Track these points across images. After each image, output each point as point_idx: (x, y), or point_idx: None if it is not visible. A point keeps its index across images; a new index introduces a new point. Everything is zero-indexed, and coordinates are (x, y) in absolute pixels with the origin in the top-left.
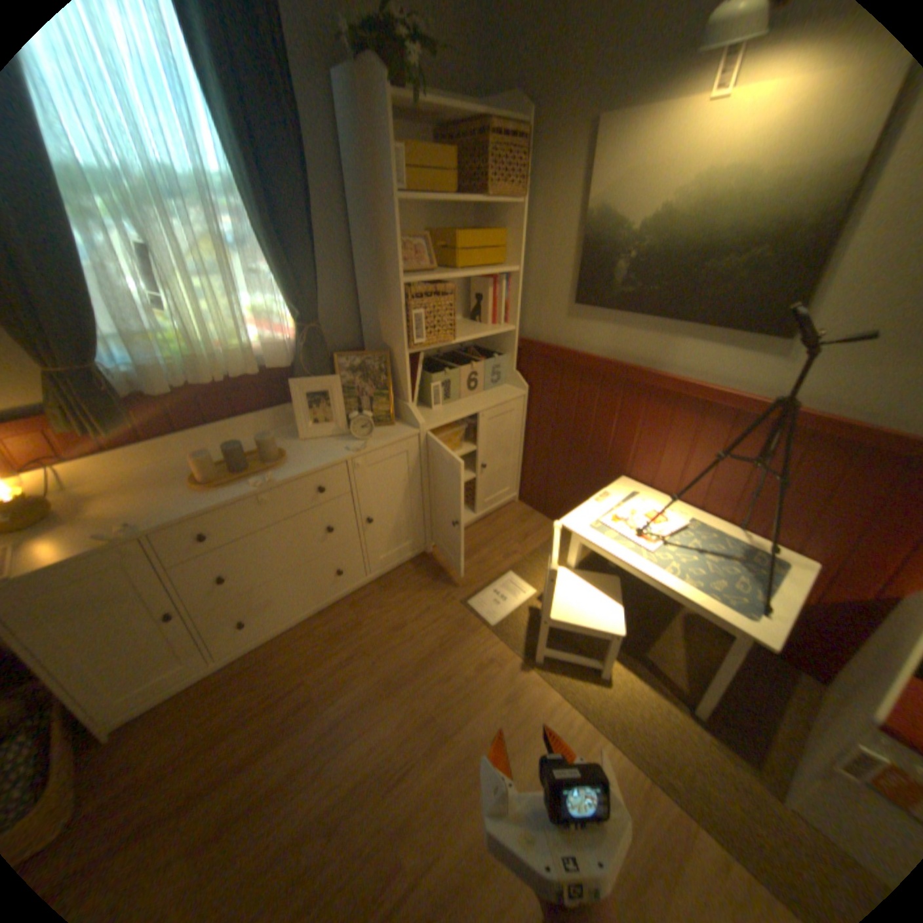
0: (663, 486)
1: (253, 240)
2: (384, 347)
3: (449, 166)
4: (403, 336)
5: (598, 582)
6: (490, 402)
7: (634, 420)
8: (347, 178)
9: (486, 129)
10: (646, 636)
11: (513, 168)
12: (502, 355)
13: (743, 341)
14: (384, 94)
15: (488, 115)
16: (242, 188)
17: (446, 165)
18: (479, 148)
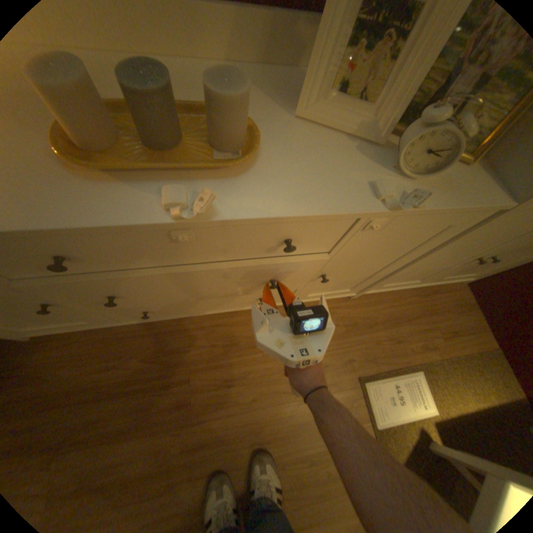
0: None
1: None
2: None
3: None
4: None
5: None
6: None
7: None
8: None
9: None
10: None
11: None
12: None
13: None
14: None
15: None
16: None
17: None
18: None
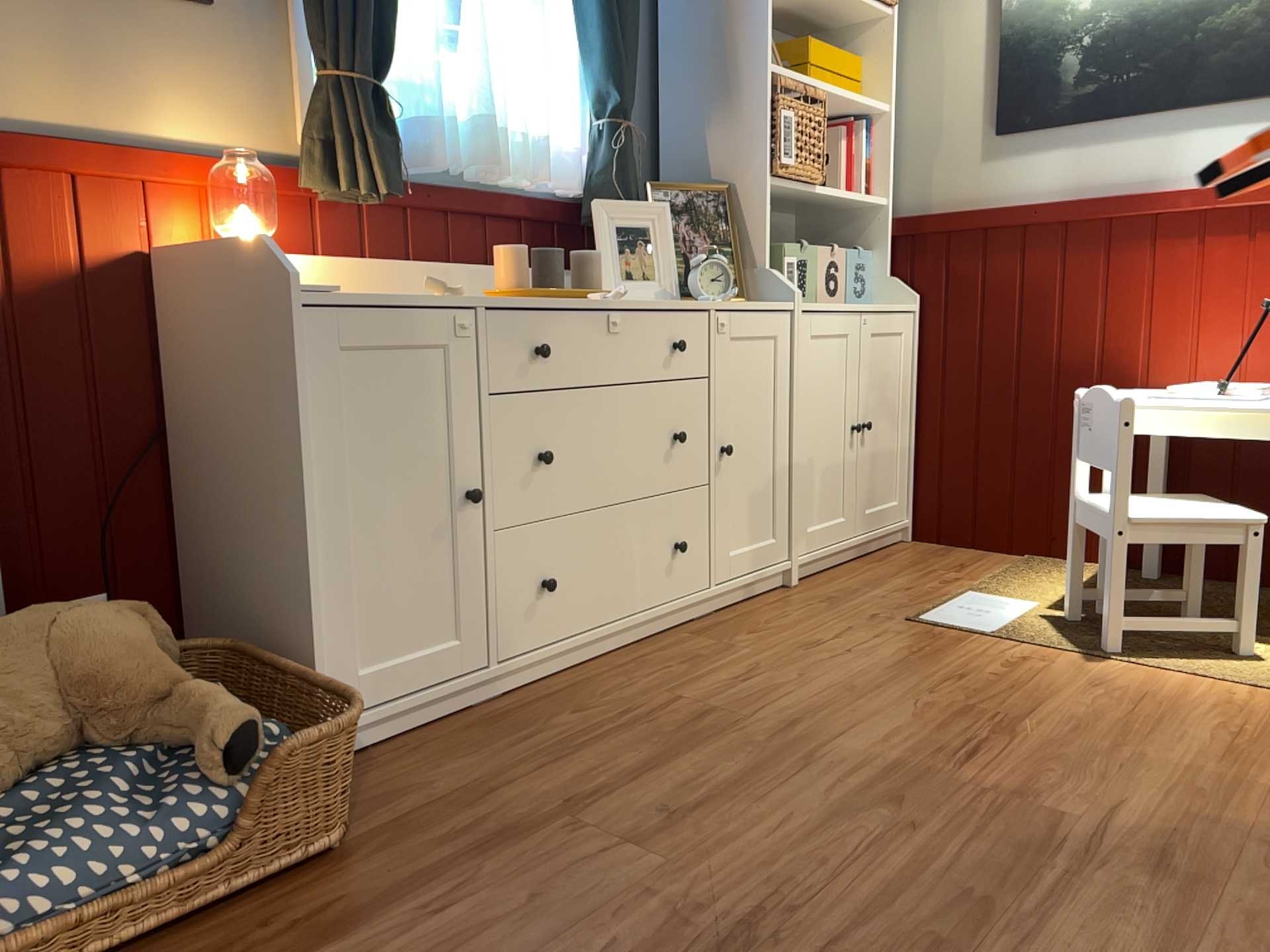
0: (1212, 377)
1: None
2: (713, 188)
3: None
4: (764, 150)
5: (1173, 497)
6: (870, 305)
7: (1134, 282)
8: None
9: None
10: None
11: None
12: (863, 253)
13: None
14: None
15: None
16: None
17: None
18: None
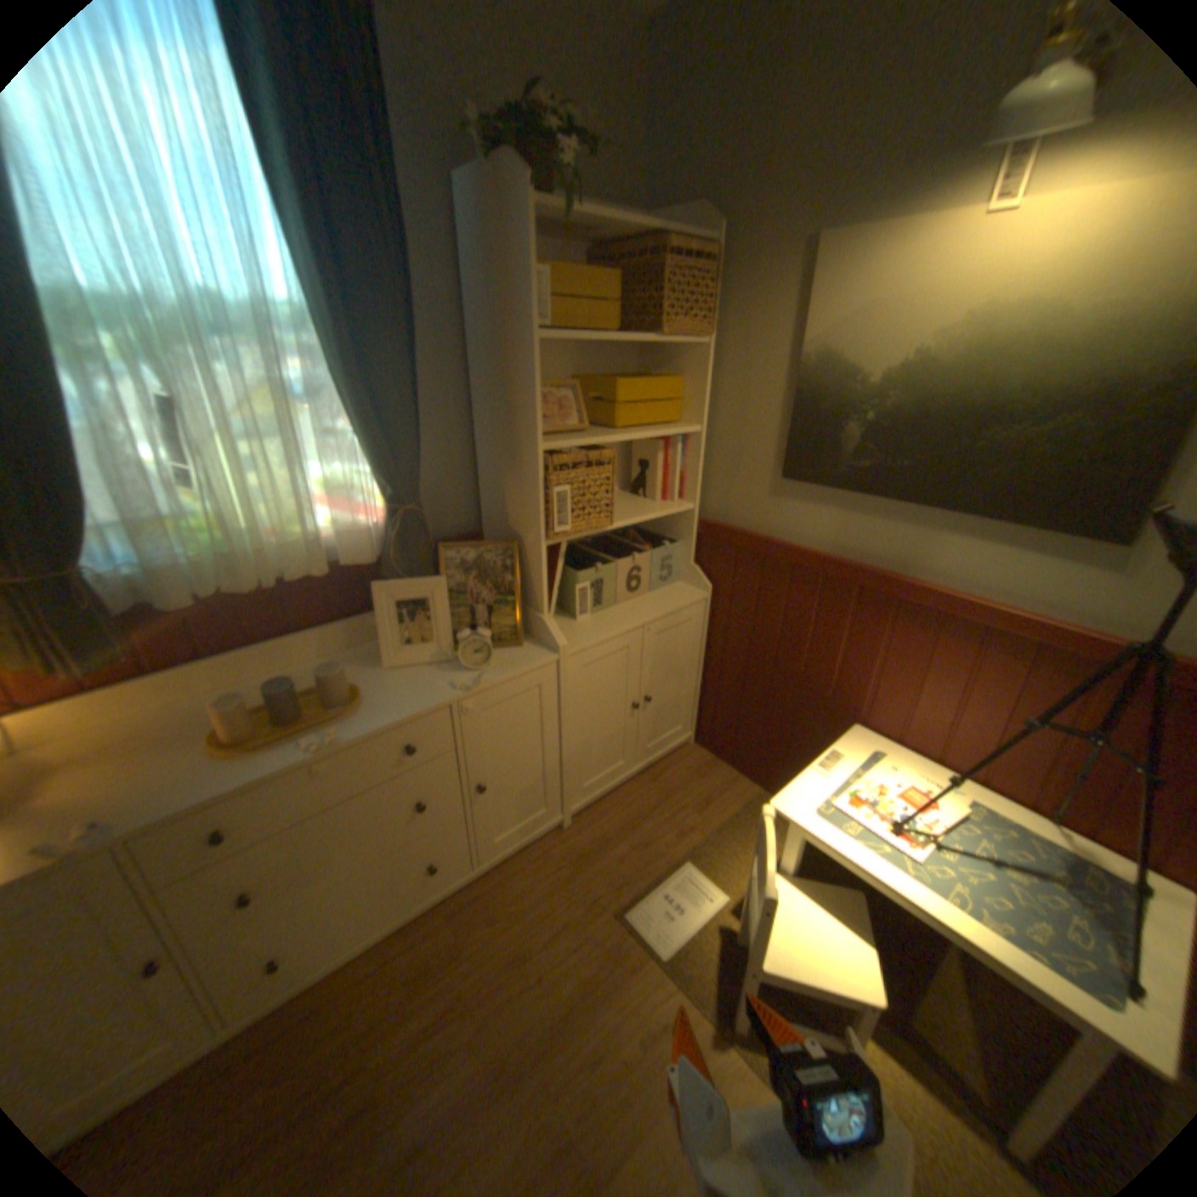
0: (922, 744)
1: (332, 391)
2: (512, 535)
3: (609, 295)
4: (540, 522)
5: (833, 901)
6: (659, 608)
7: (873, 644)
8: (470, 309)
9: (659, 249)
10: (908, 986)
11: (696, 298)
12: (675, 542)
13: (1048, 543)
14: (526, 202)
15: (666, 231)
16: (321, 322)
17: (605, 294)
18: (652, 272)
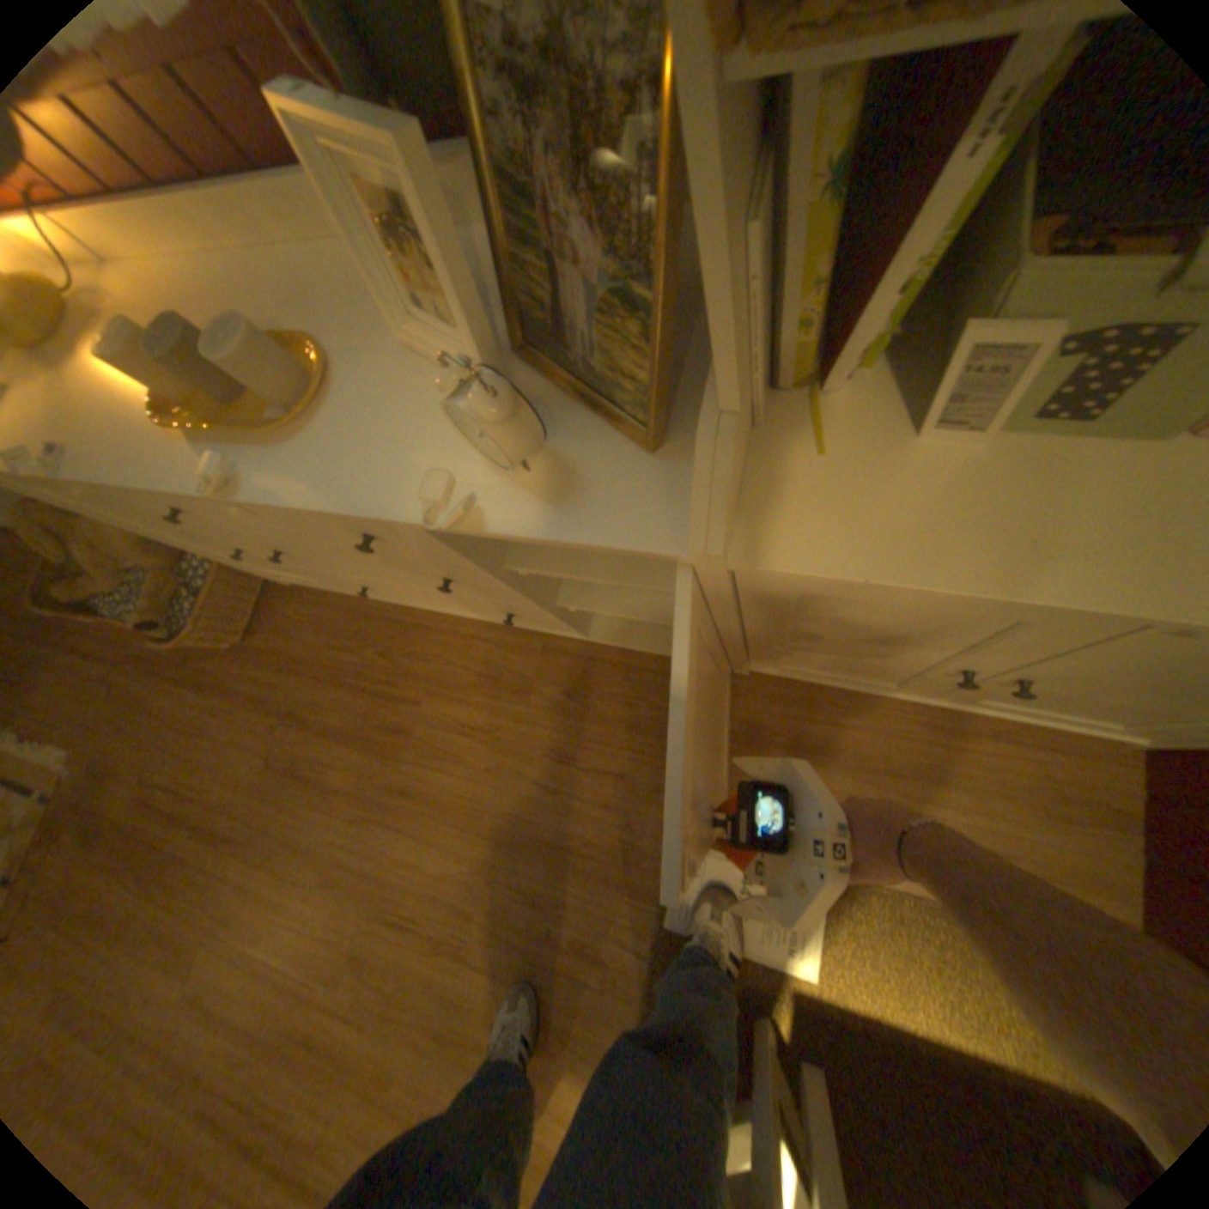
0: None
1: None
2: None
3: None
4: None
5: None
6: None
7: None
8: None
9: None
10: None
11: None
12: None
13: None
14: None
15: None
16: None
17: None
18: None
